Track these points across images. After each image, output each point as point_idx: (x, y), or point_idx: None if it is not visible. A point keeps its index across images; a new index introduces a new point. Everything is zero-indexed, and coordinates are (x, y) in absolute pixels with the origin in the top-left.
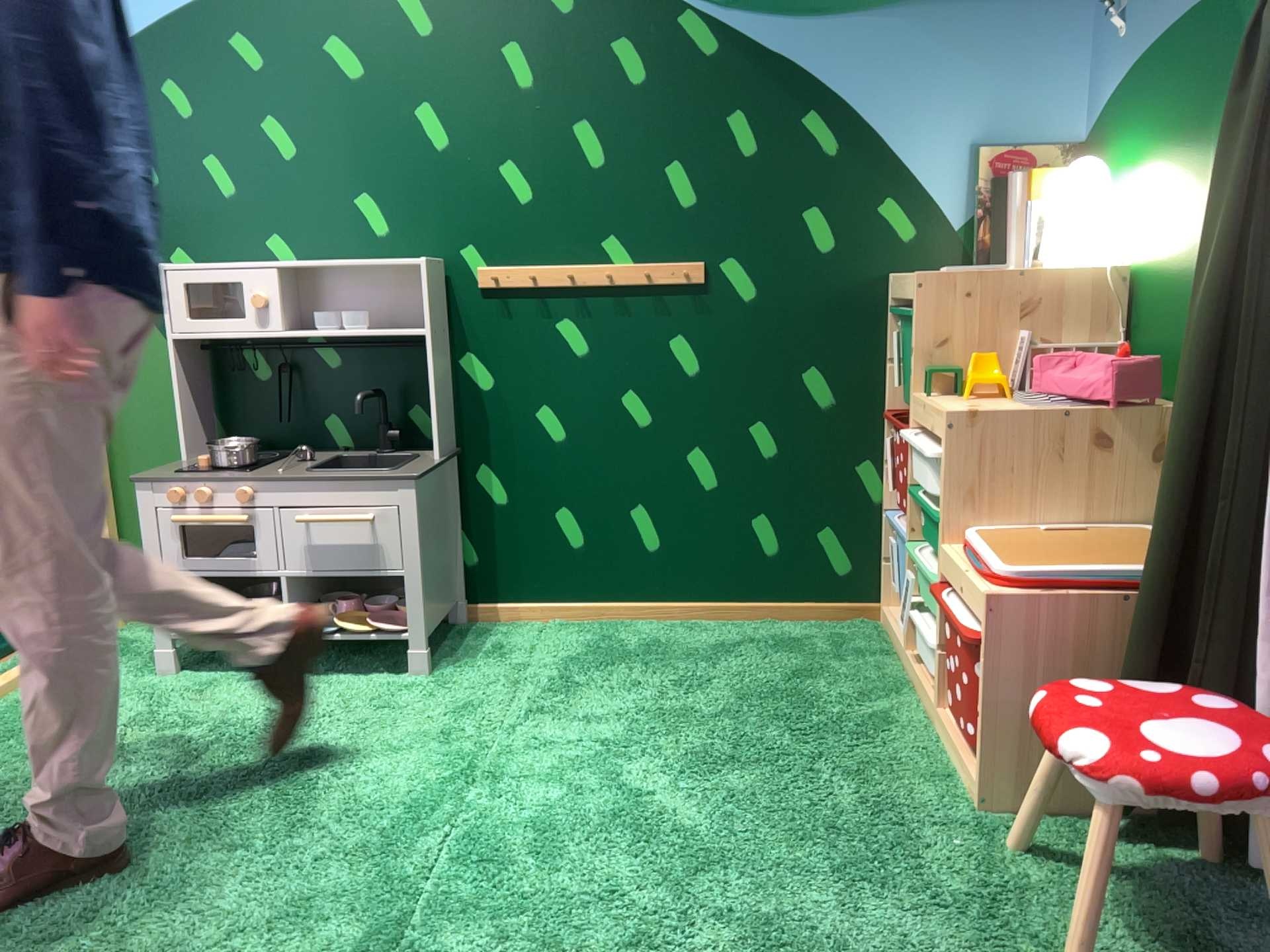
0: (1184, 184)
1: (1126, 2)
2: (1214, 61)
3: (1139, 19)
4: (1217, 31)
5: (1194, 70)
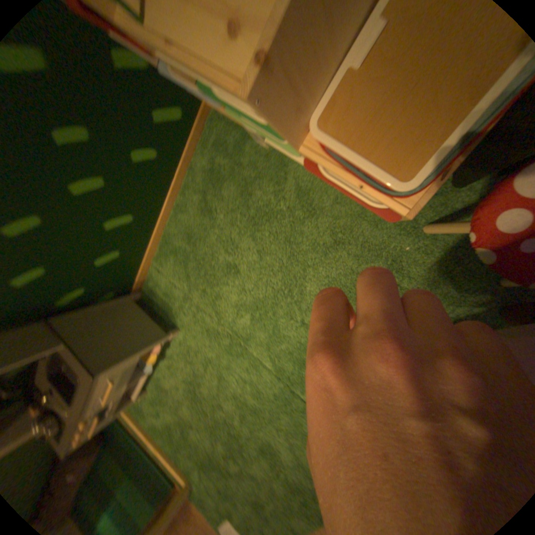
0: None
1: None
2: None
3: None
4: None
5: None
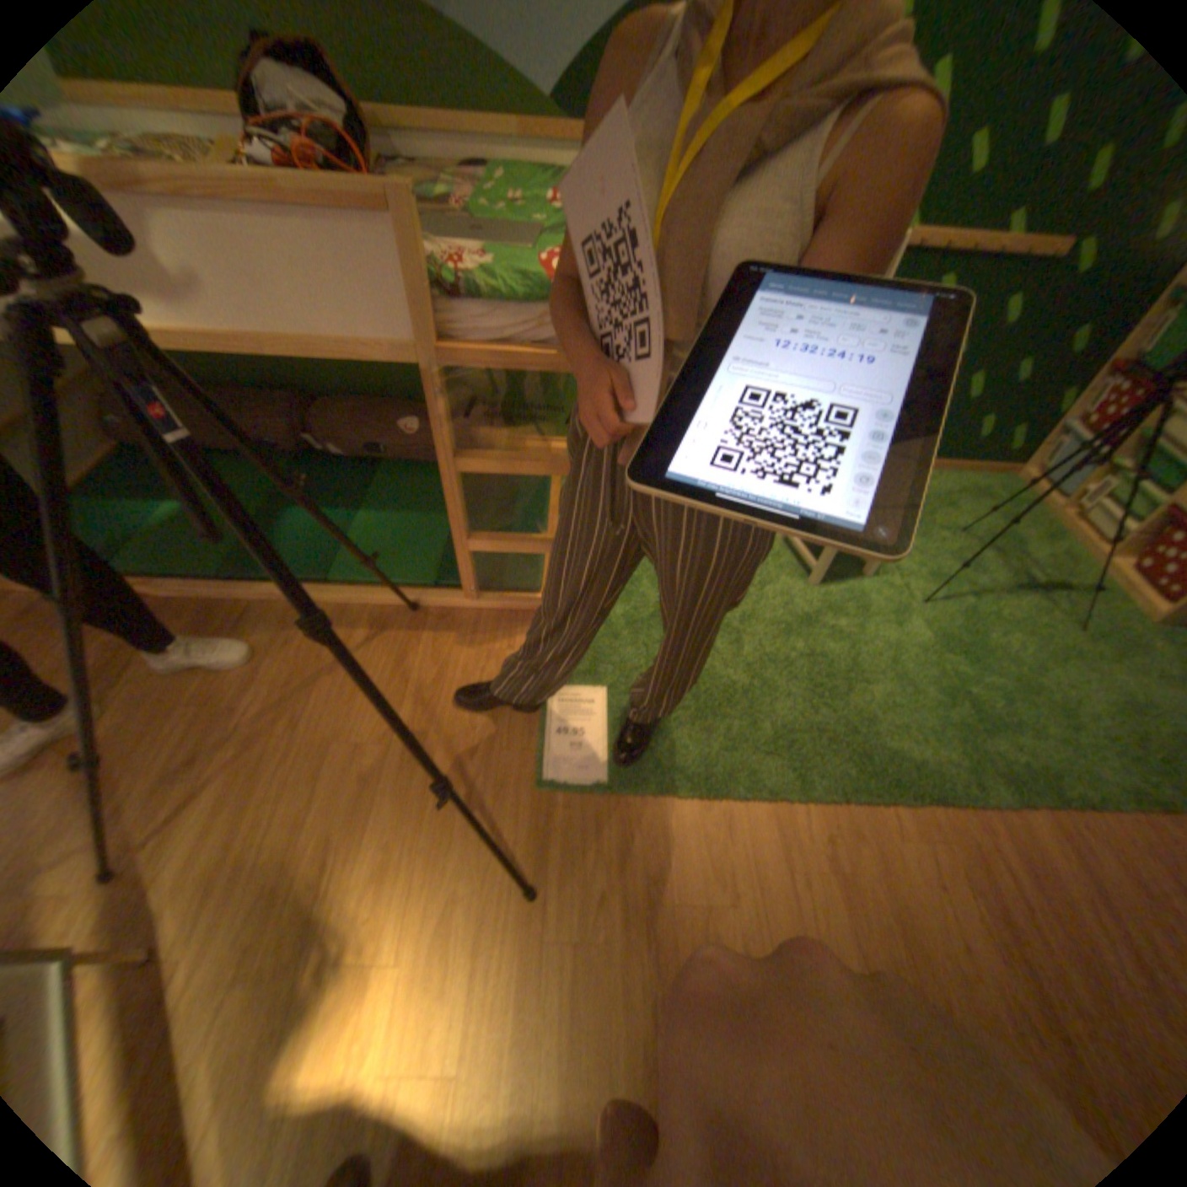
0: None
1: None
2: None
3: None
4: None
5: None
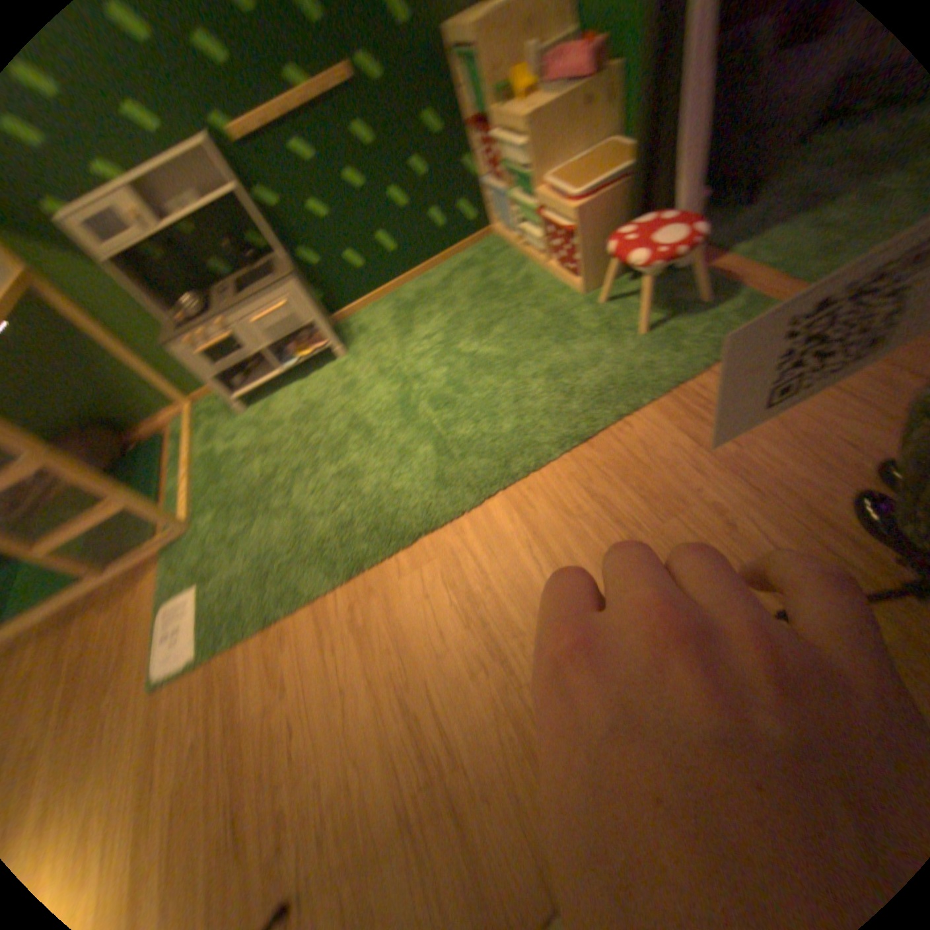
0: None
1: None
2: None
3: None
4: None
5: None
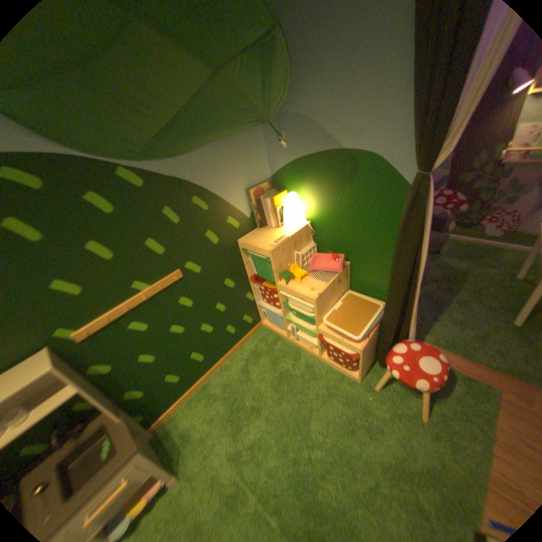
0: (333, 203)
1: (286, 136)
2: (343, 171)
3: (296, 144)
4: (343, 161)
5: (332, 170)
